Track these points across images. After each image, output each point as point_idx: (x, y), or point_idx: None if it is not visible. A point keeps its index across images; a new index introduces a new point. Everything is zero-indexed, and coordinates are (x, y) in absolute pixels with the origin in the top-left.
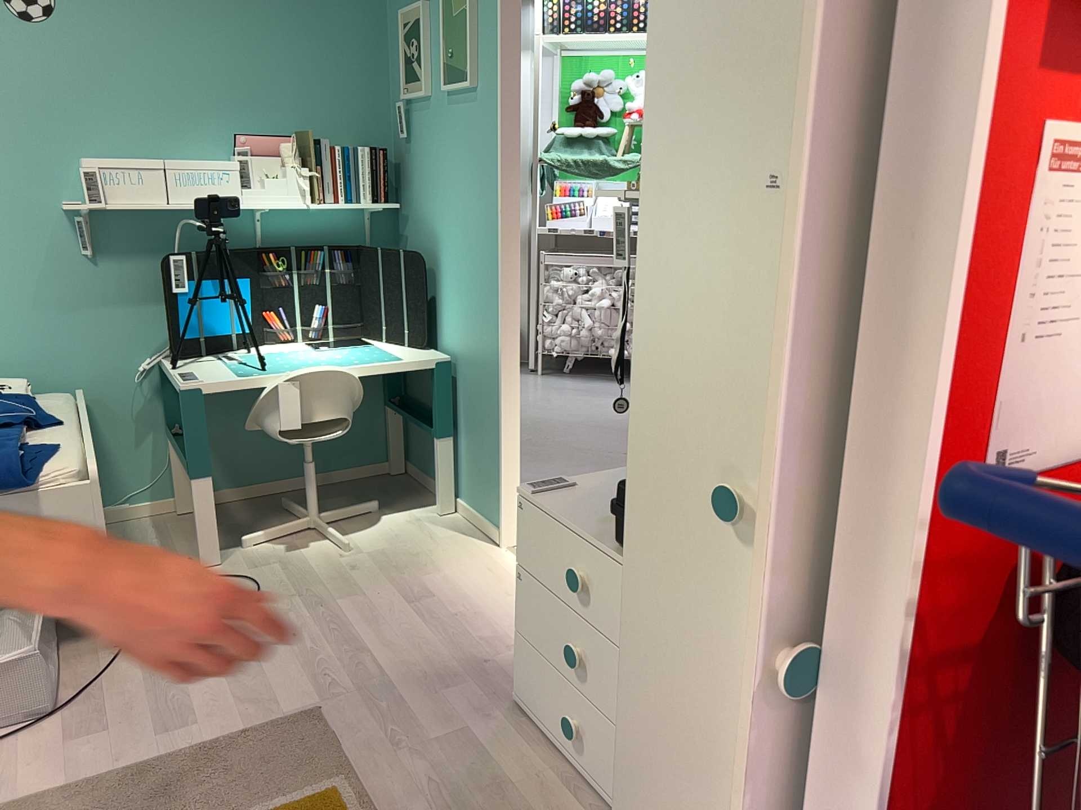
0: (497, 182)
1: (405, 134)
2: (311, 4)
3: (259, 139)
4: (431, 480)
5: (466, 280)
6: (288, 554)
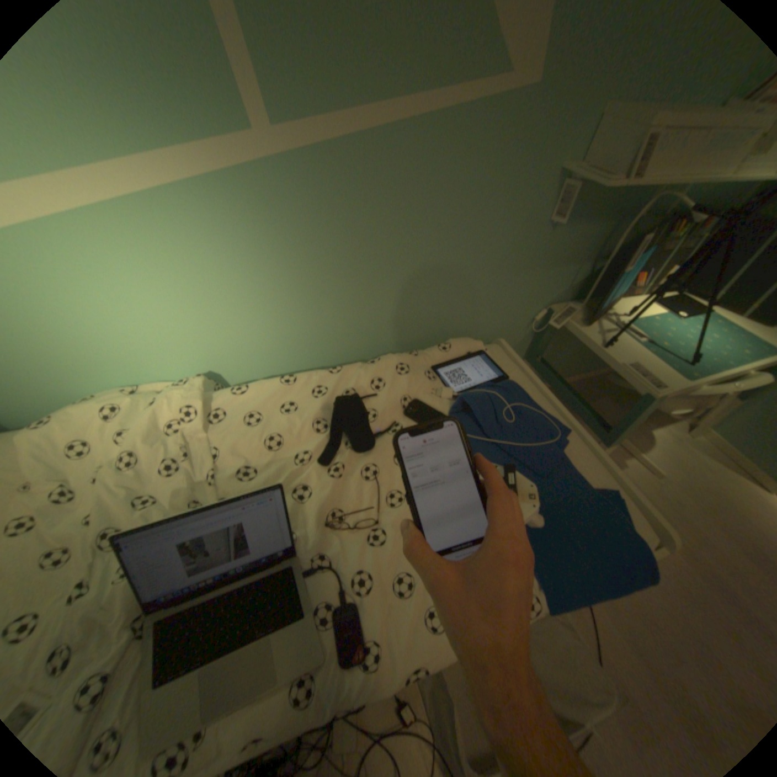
0: None
1: None
2: None
3: None
4: None
5: None
6: None
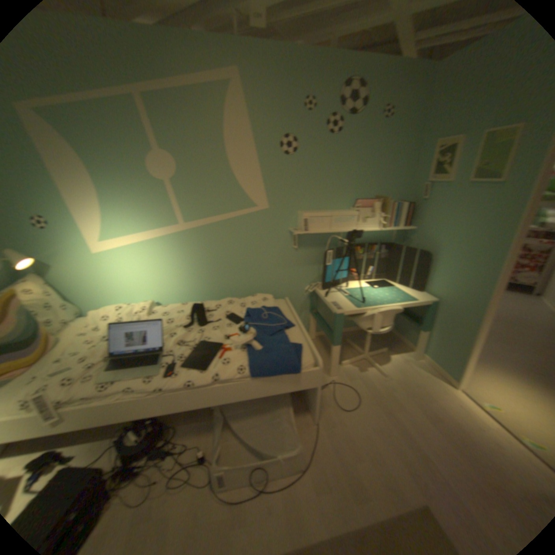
0: (513, 233)
1: (426, 197)
2: (393, 137)
3: (364, 200)
4: (405, 338)
5: (461, 270)
6: (361, 373)
